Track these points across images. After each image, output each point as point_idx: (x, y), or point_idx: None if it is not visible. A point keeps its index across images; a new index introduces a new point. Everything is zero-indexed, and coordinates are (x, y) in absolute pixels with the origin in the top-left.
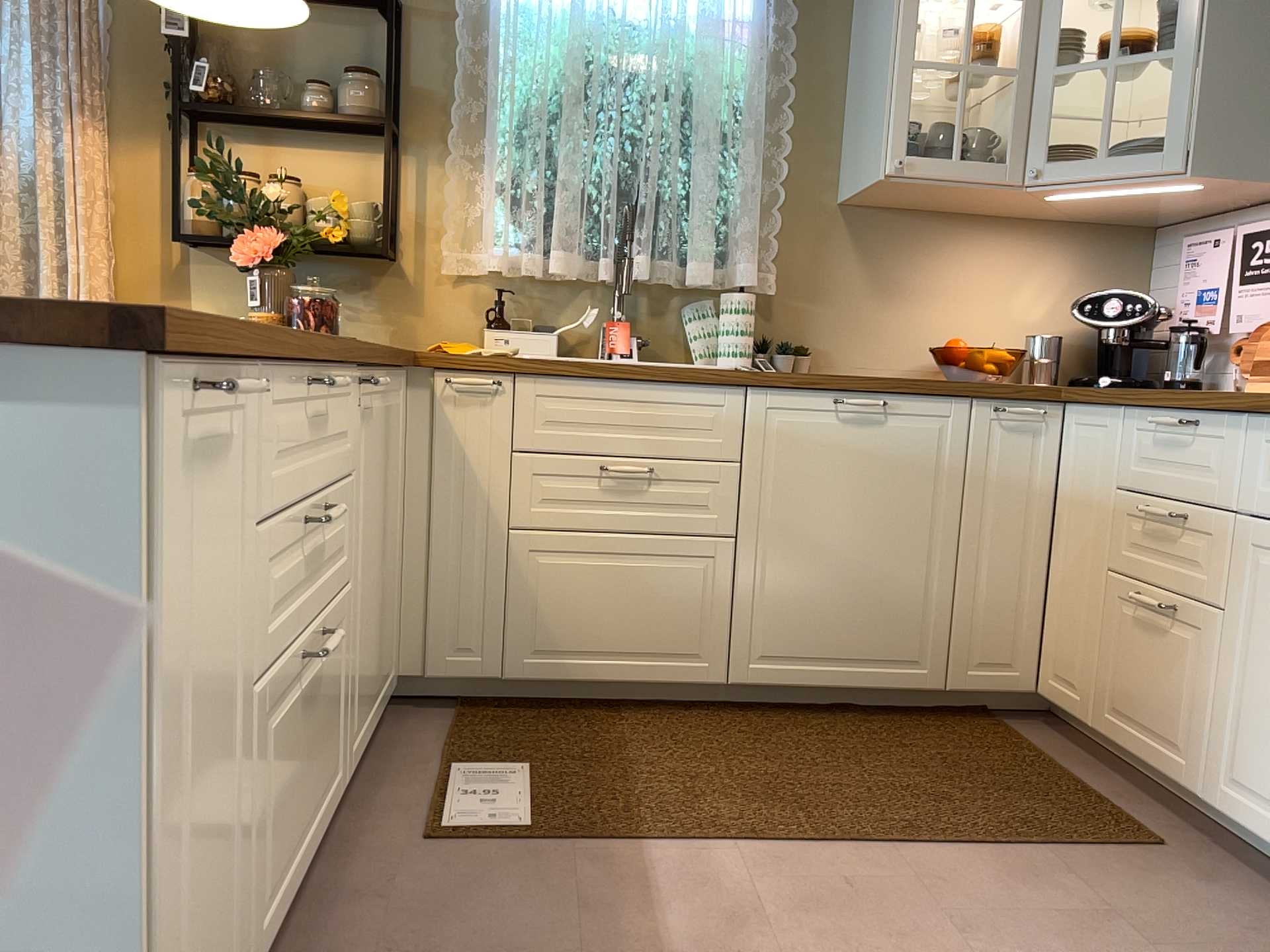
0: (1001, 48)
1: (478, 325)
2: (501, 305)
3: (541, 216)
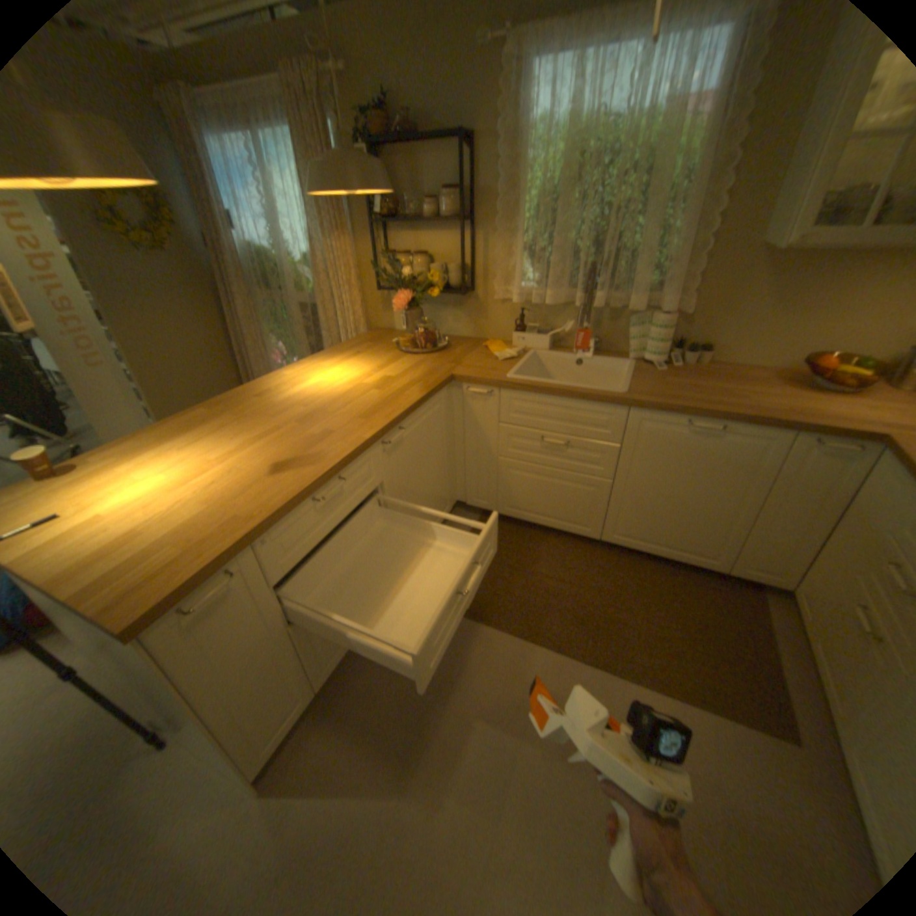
0: None
1: (512, 326)
2: (521, 318)
3: (544, 266)
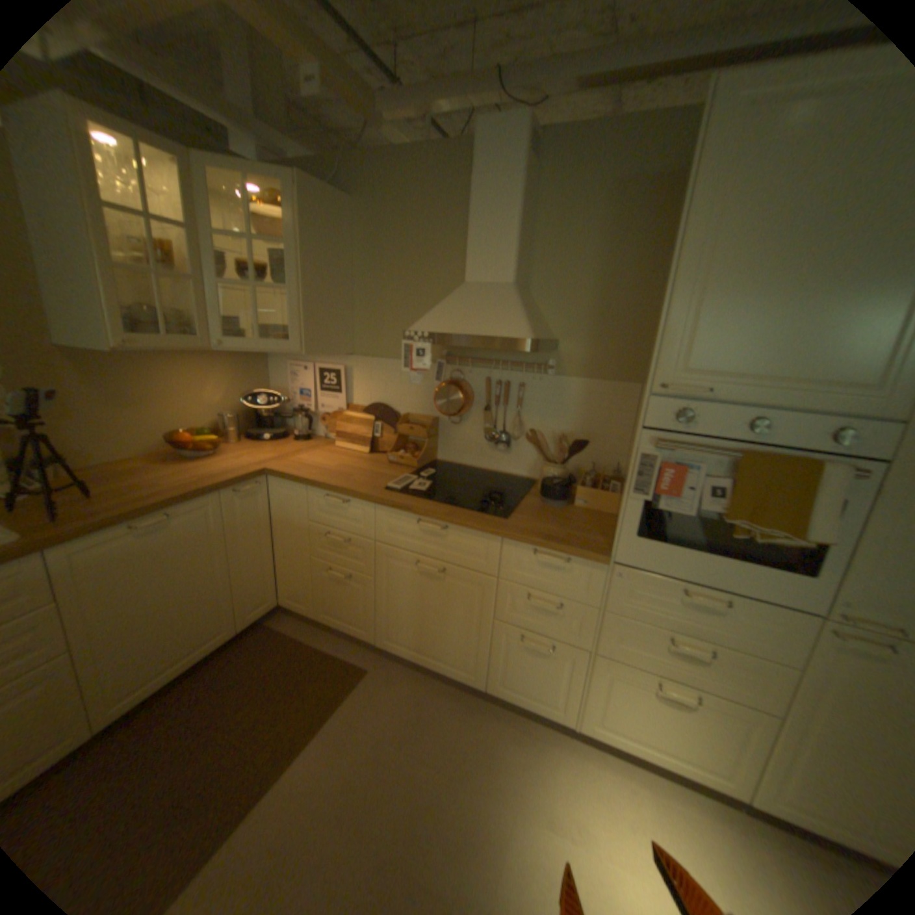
0: (167, 248)
1: None
2: None
3: None
